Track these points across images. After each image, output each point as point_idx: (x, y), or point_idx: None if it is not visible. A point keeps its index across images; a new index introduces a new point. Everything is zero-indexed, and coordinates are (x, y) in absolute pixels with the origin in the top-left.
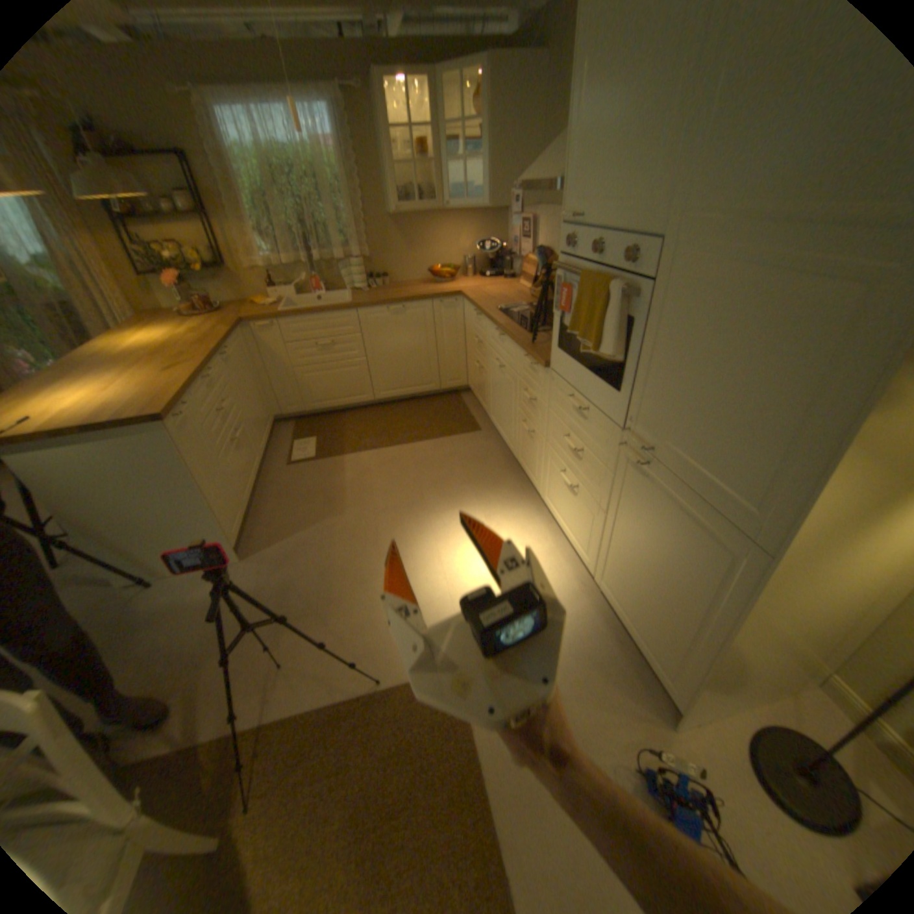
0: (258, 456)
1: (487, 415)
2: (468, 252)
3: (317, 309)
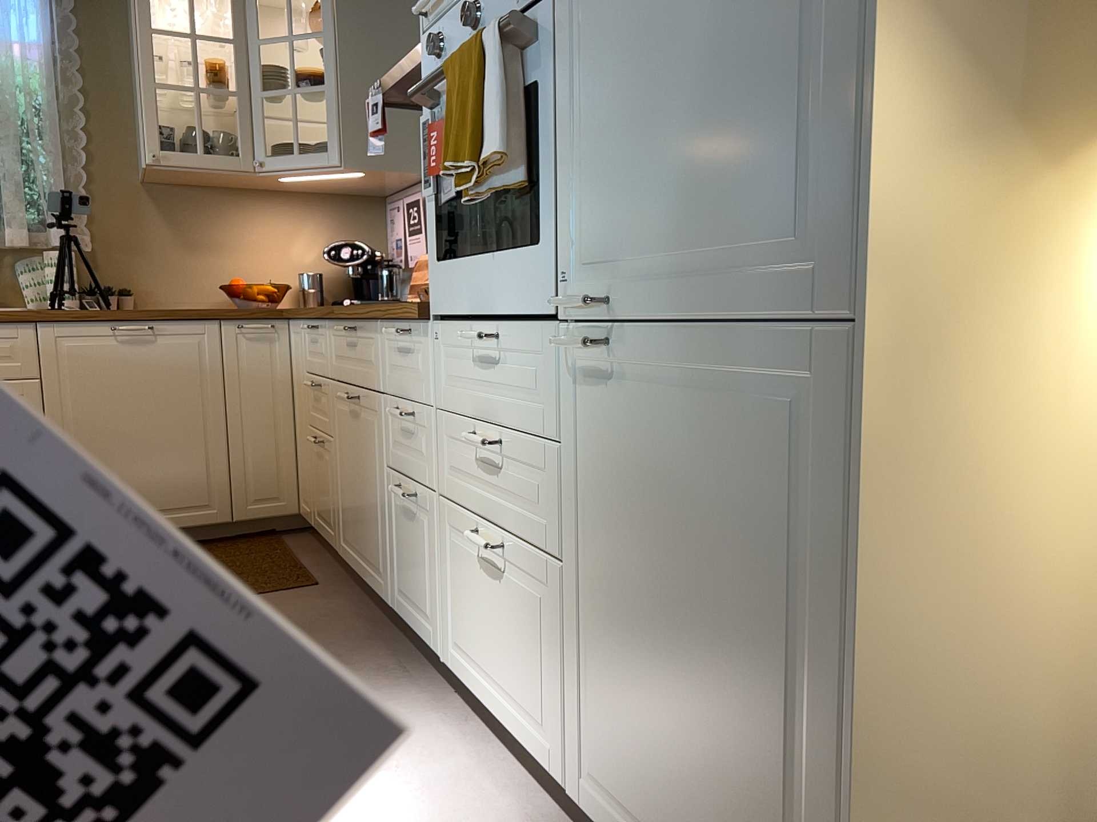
0: None
1: (337, 545)
2: (311, 267)
3: None
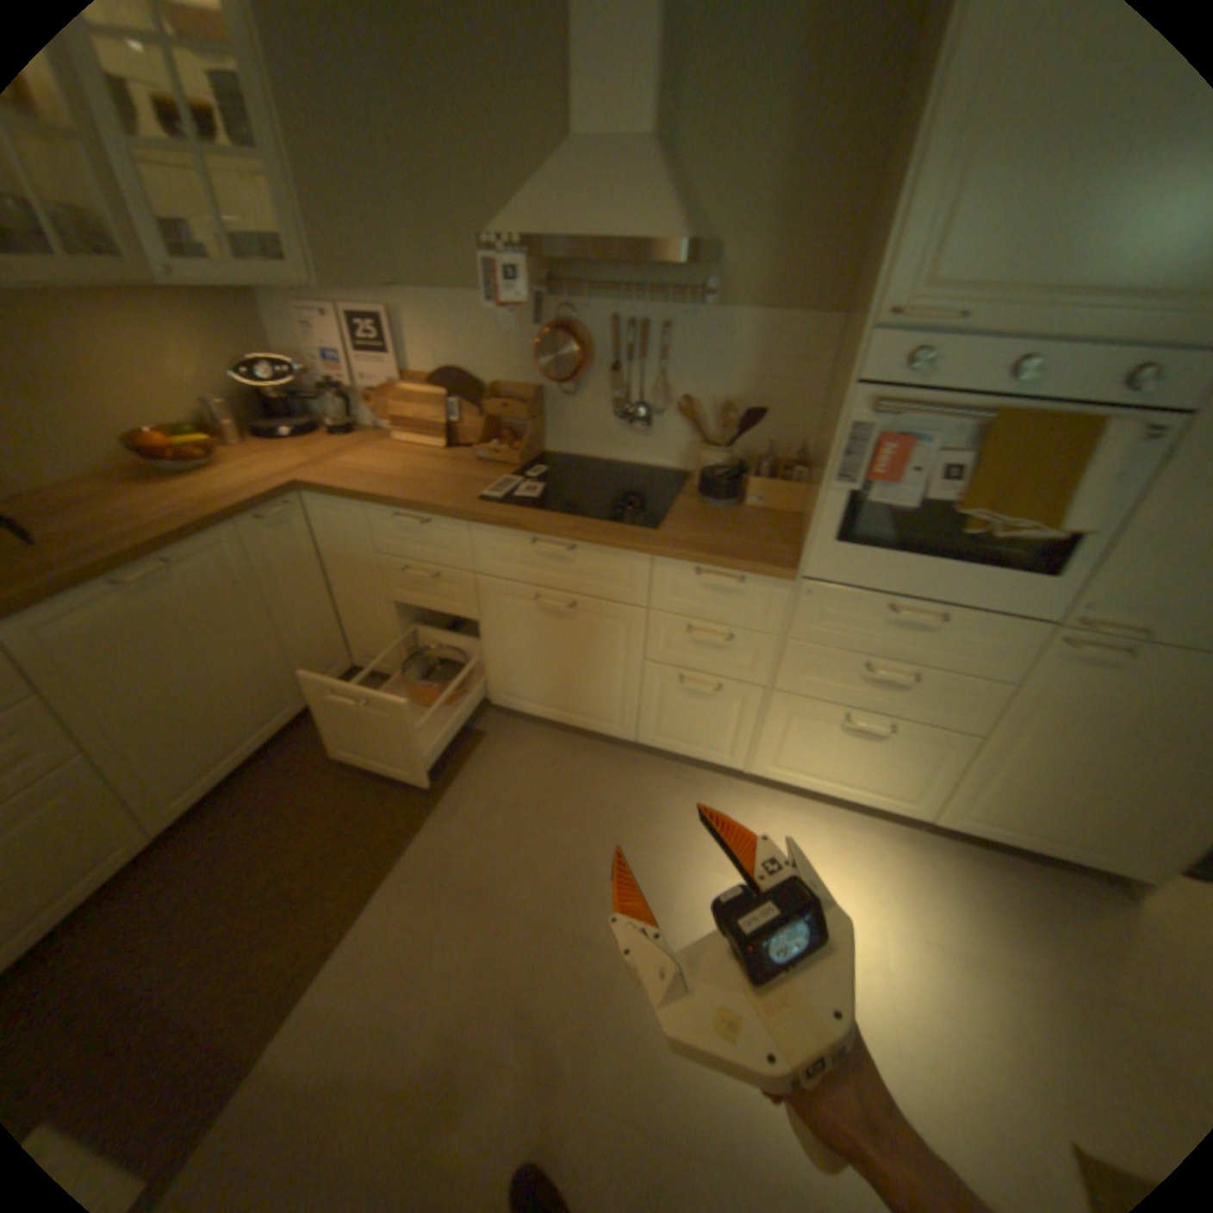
0: None
1: (484, 697)
2: (195, 388)
3: None
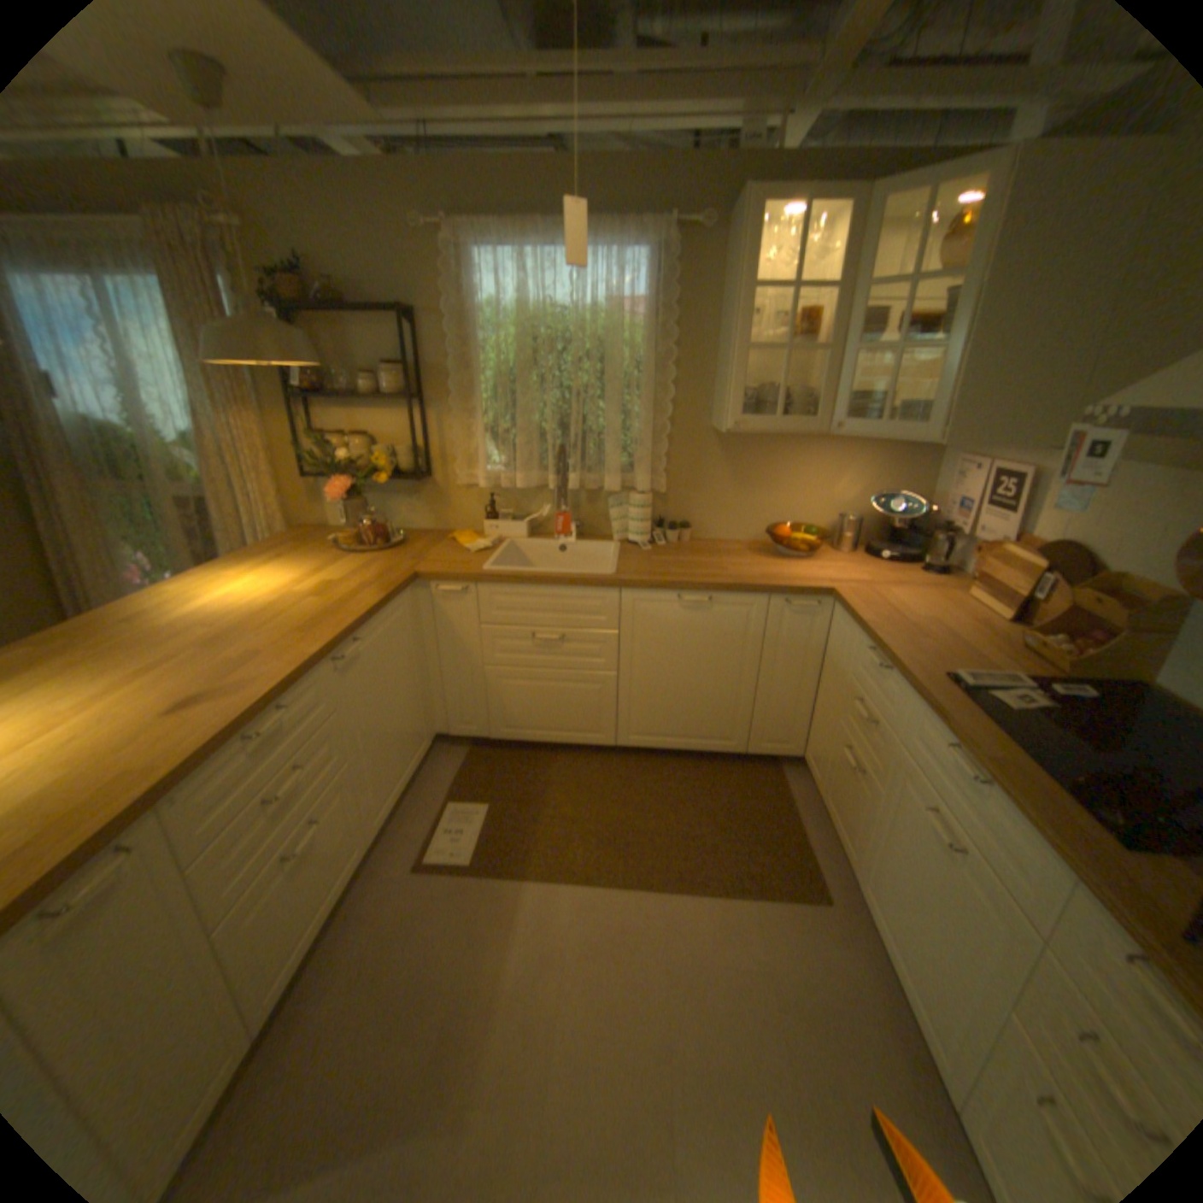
0: (363, 849)
1: (859, 877)
2: (851, 506)
3: (550, 578)
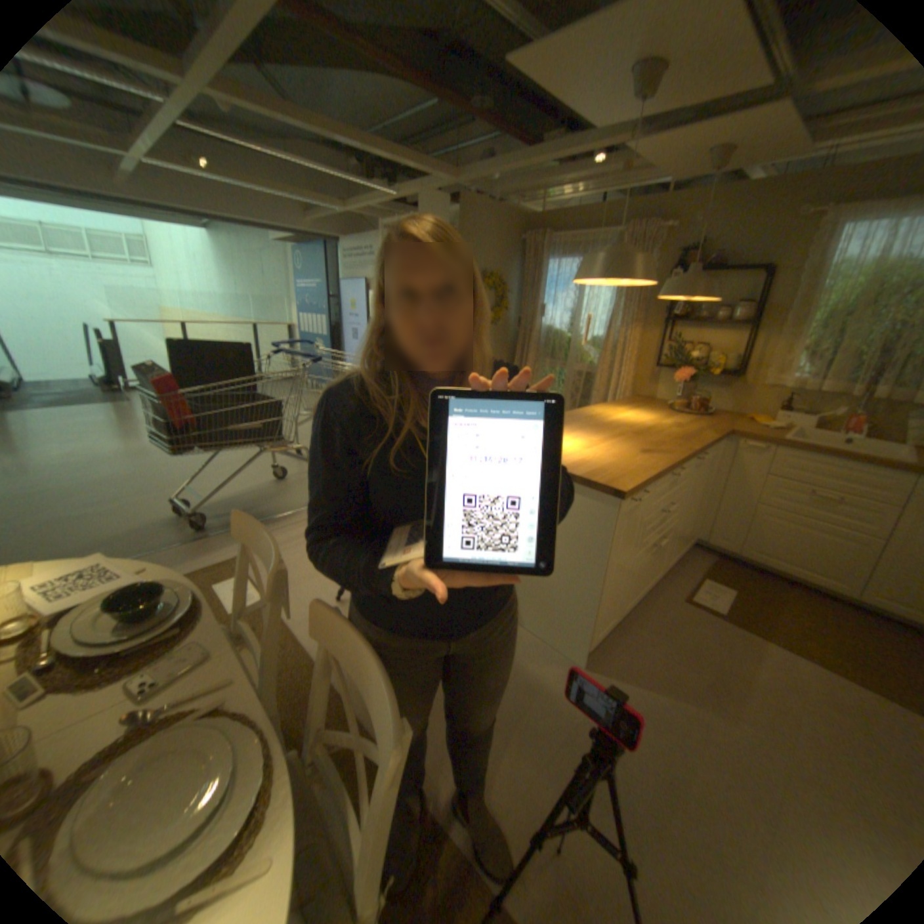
0: (663, 573)
1: None
2: None
3: (848, 453)
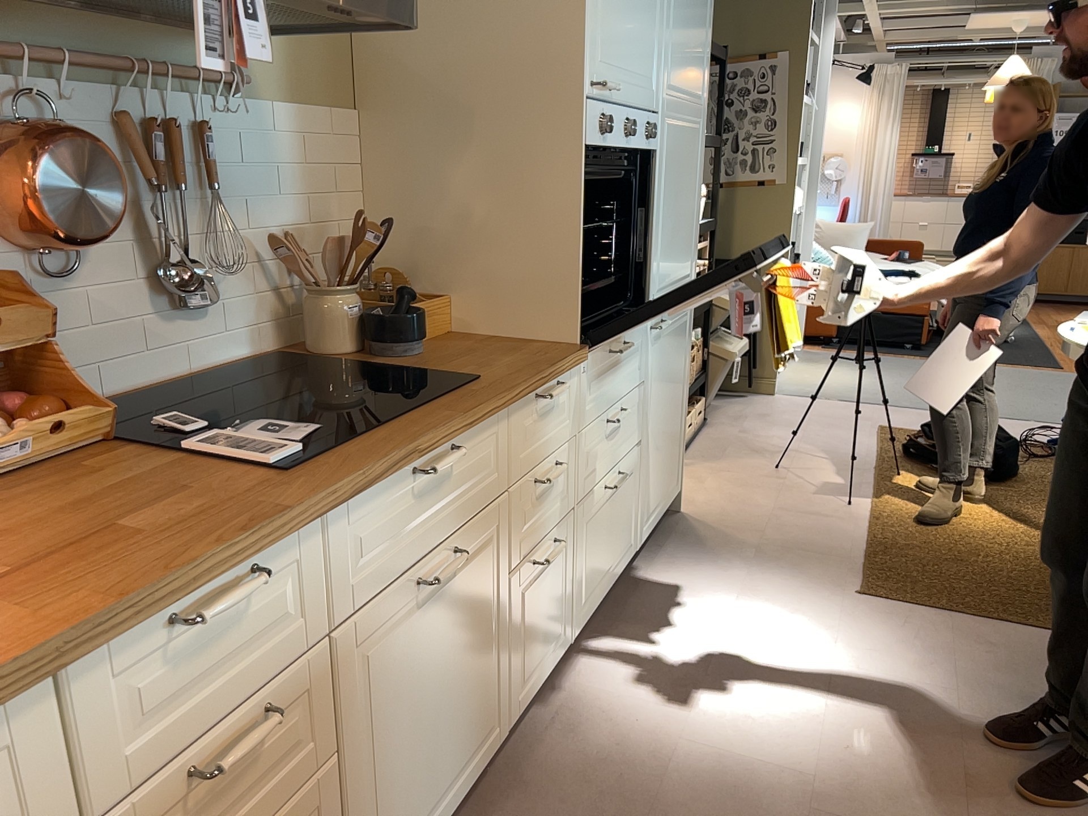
0: None
1: None
2: None
3: None
